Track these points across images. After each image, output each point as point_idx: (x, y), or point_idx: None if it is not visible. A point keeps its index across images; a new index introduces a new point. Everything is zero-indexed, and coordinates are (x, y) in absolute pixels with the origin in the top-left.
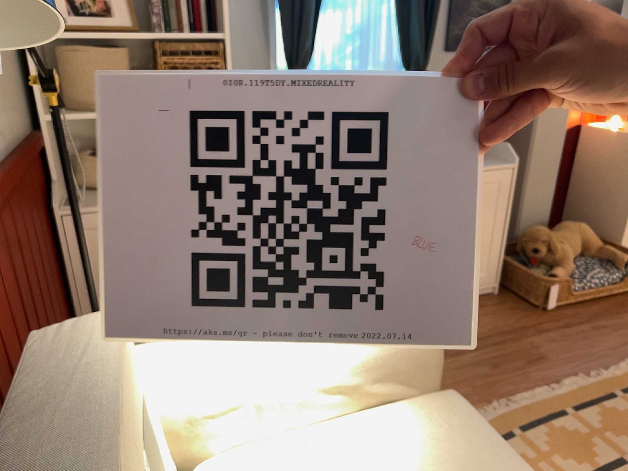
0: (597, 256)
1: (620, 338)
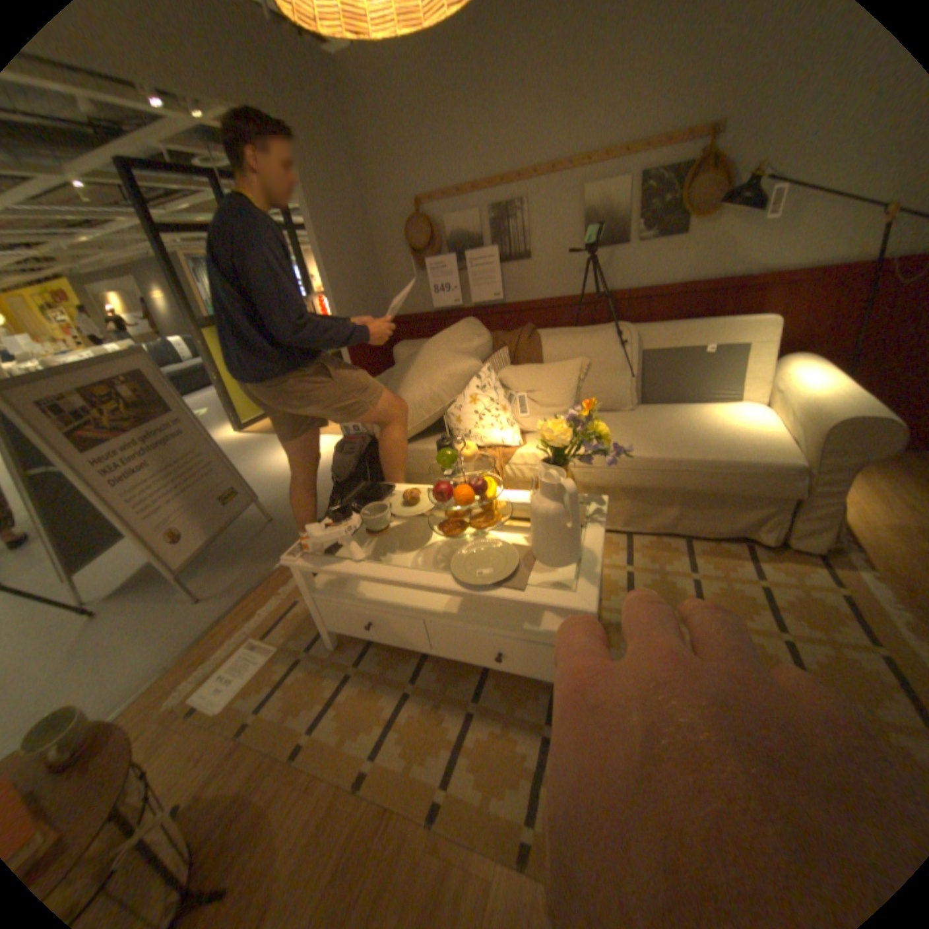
0: None
1: None
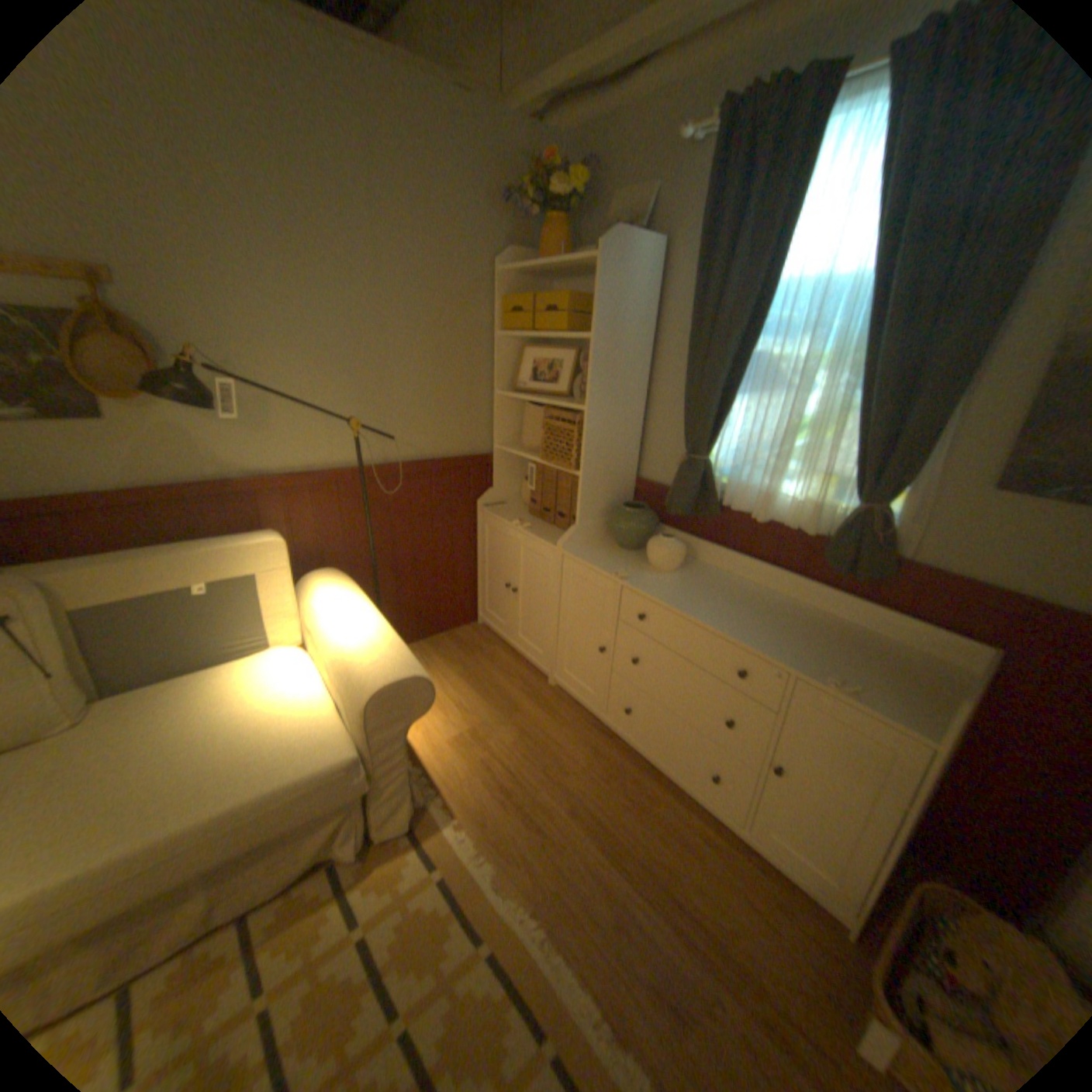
0: None
1: None
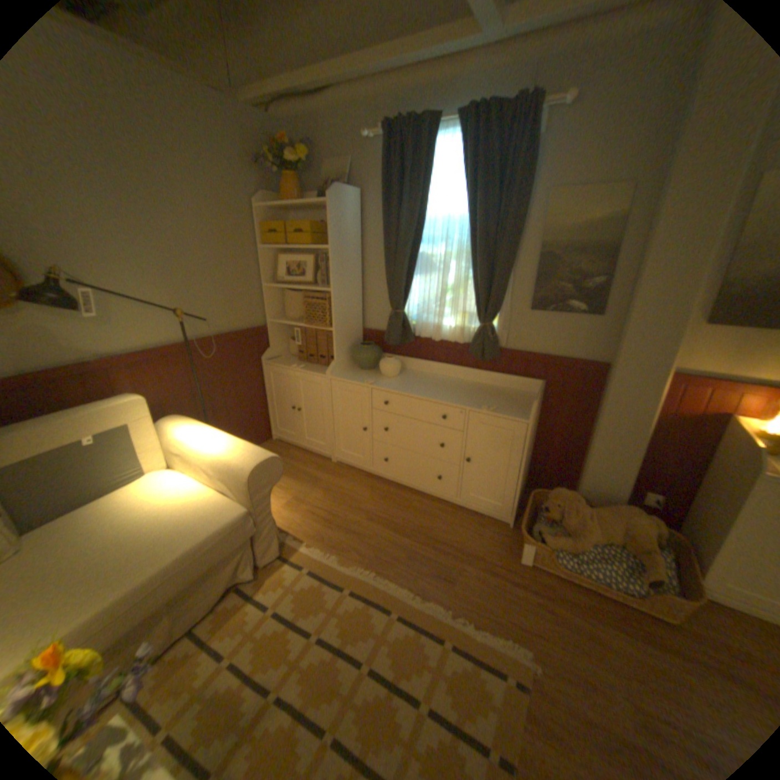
0: (638, 558)
1: (548, 630)
